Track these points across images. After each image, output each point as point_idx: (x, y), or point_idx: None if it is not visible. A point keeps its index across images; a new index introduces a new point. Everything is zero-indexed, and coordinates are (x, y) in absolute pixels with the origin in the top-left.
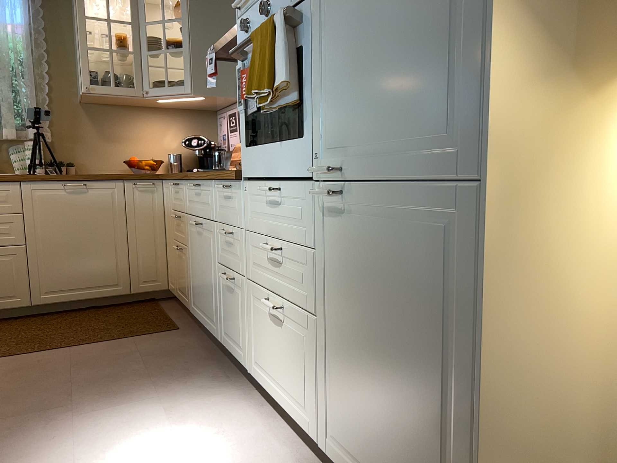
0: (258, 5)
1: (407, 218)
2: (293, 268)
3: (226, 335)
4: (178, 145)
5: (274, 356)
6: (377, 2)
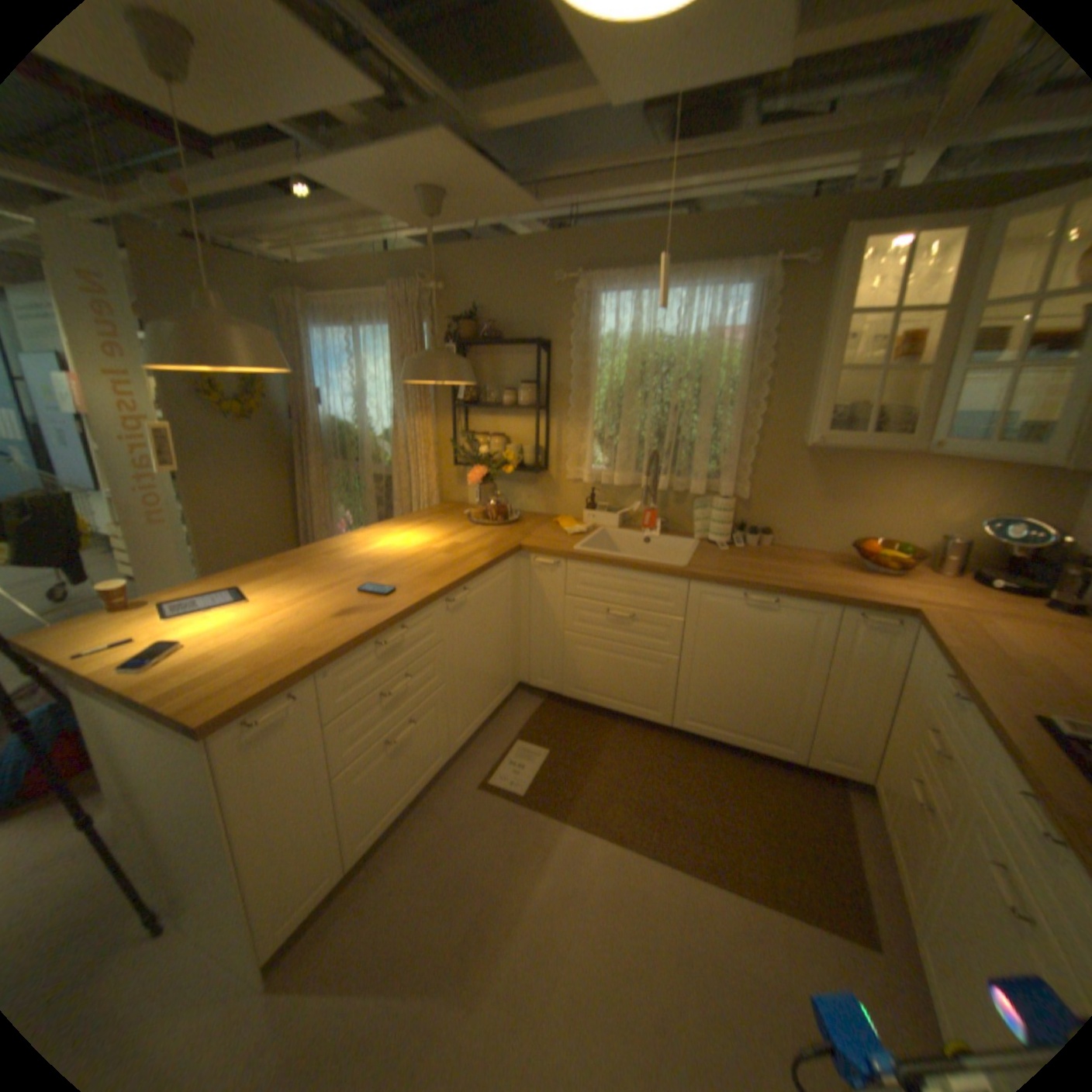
0: None
1: None
2: None
3: None
4: (973, 519)
5: None
6: None
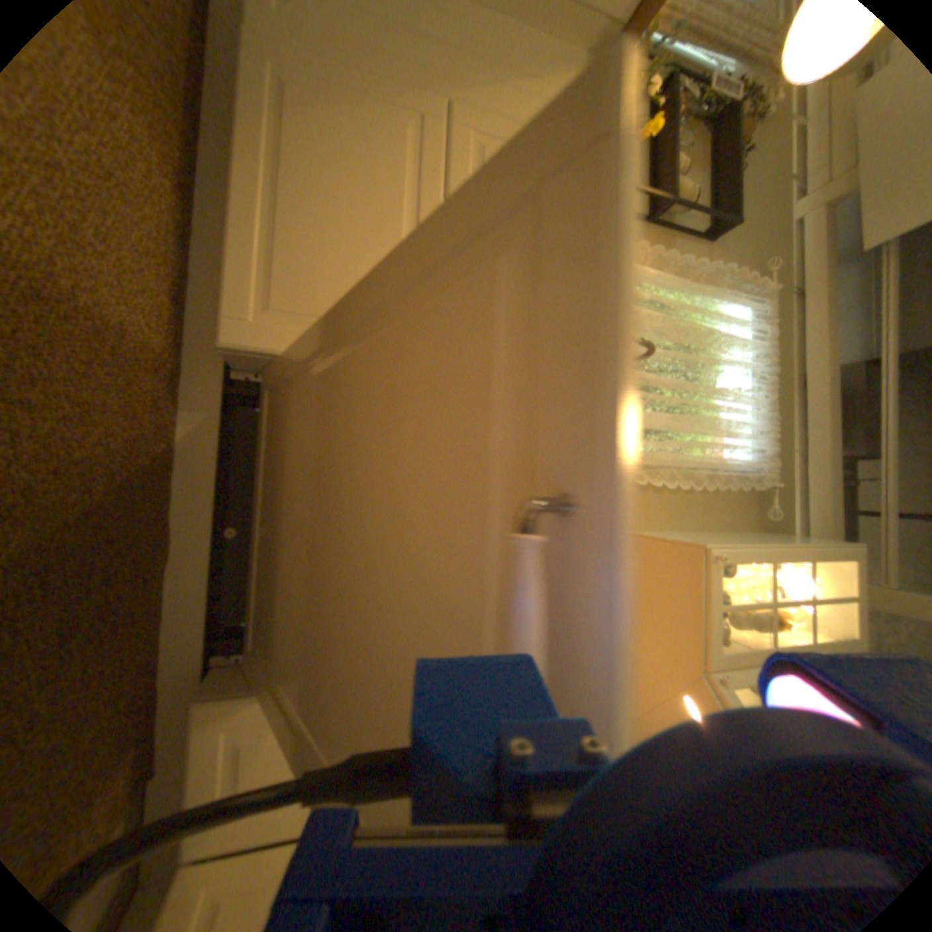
0: None
1: None
2: None
3: None
4: None
5: None
6: None
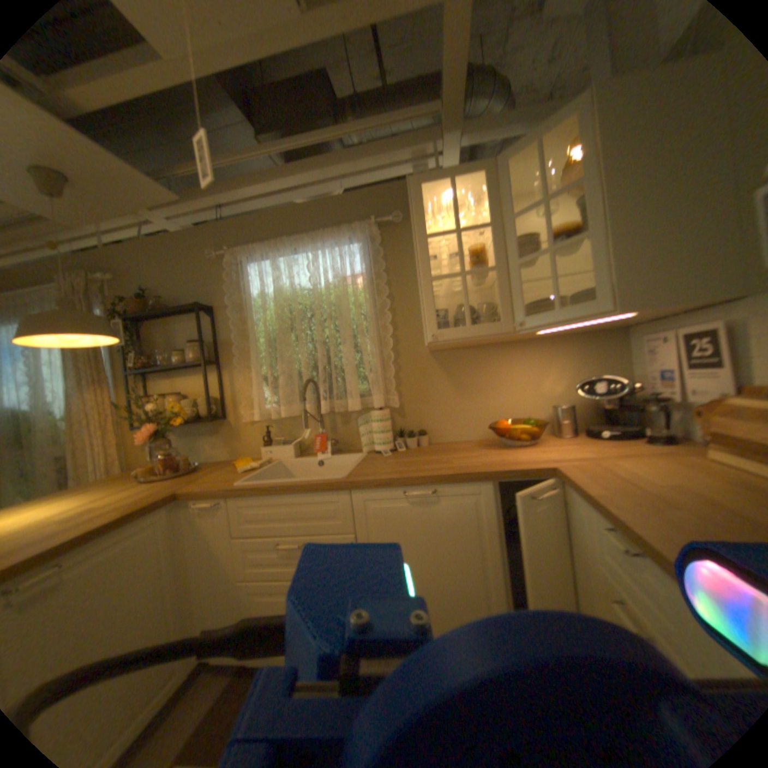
0: None
1: None
2: None
3: None
4: (566, 390)
5: None
6: None
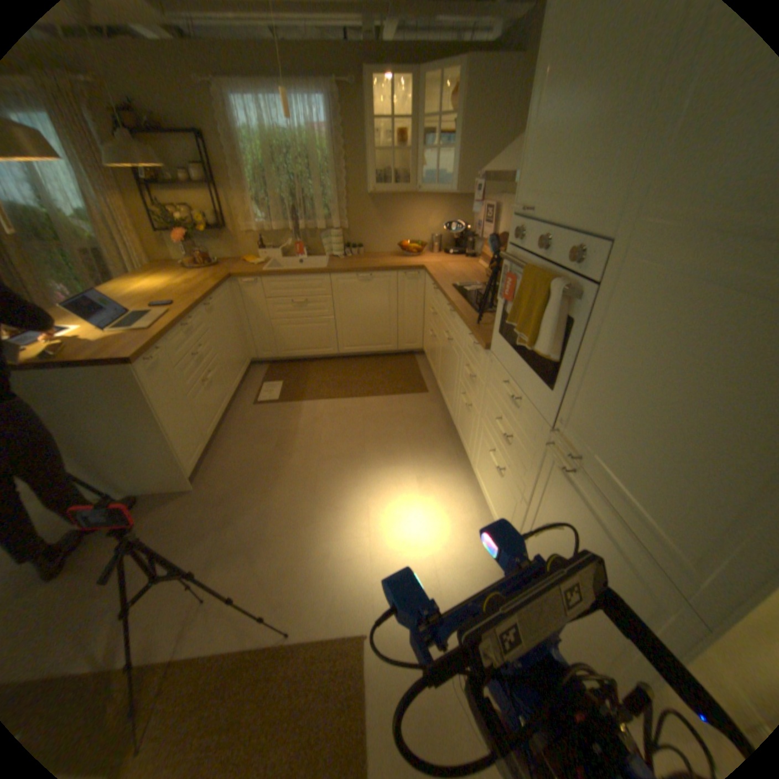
0: (534, 224)
1: (617, 548)
2: (515, 455)
3: (459, 427)
4: (440, 226)
5: (490, 481)
6: (658, 377)
